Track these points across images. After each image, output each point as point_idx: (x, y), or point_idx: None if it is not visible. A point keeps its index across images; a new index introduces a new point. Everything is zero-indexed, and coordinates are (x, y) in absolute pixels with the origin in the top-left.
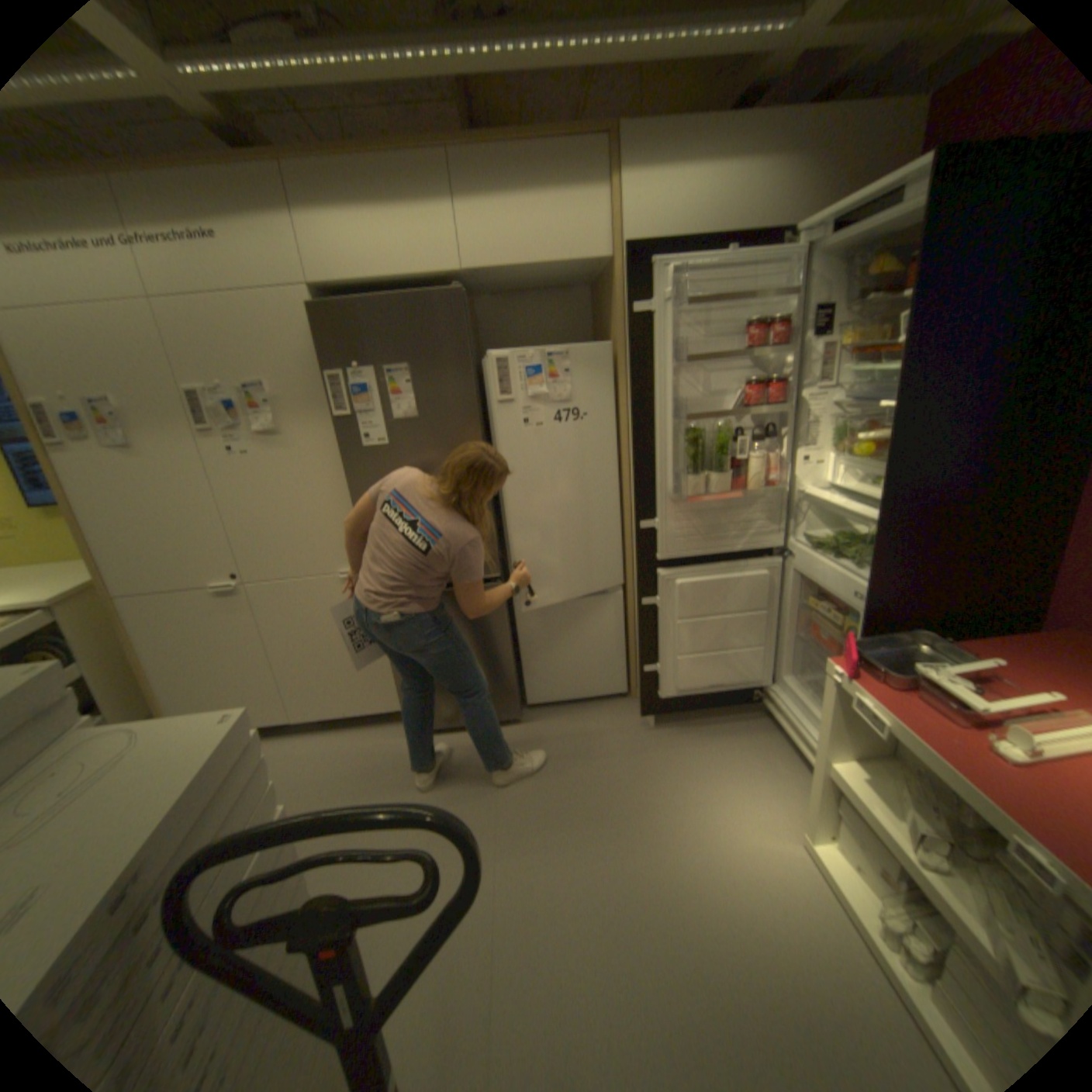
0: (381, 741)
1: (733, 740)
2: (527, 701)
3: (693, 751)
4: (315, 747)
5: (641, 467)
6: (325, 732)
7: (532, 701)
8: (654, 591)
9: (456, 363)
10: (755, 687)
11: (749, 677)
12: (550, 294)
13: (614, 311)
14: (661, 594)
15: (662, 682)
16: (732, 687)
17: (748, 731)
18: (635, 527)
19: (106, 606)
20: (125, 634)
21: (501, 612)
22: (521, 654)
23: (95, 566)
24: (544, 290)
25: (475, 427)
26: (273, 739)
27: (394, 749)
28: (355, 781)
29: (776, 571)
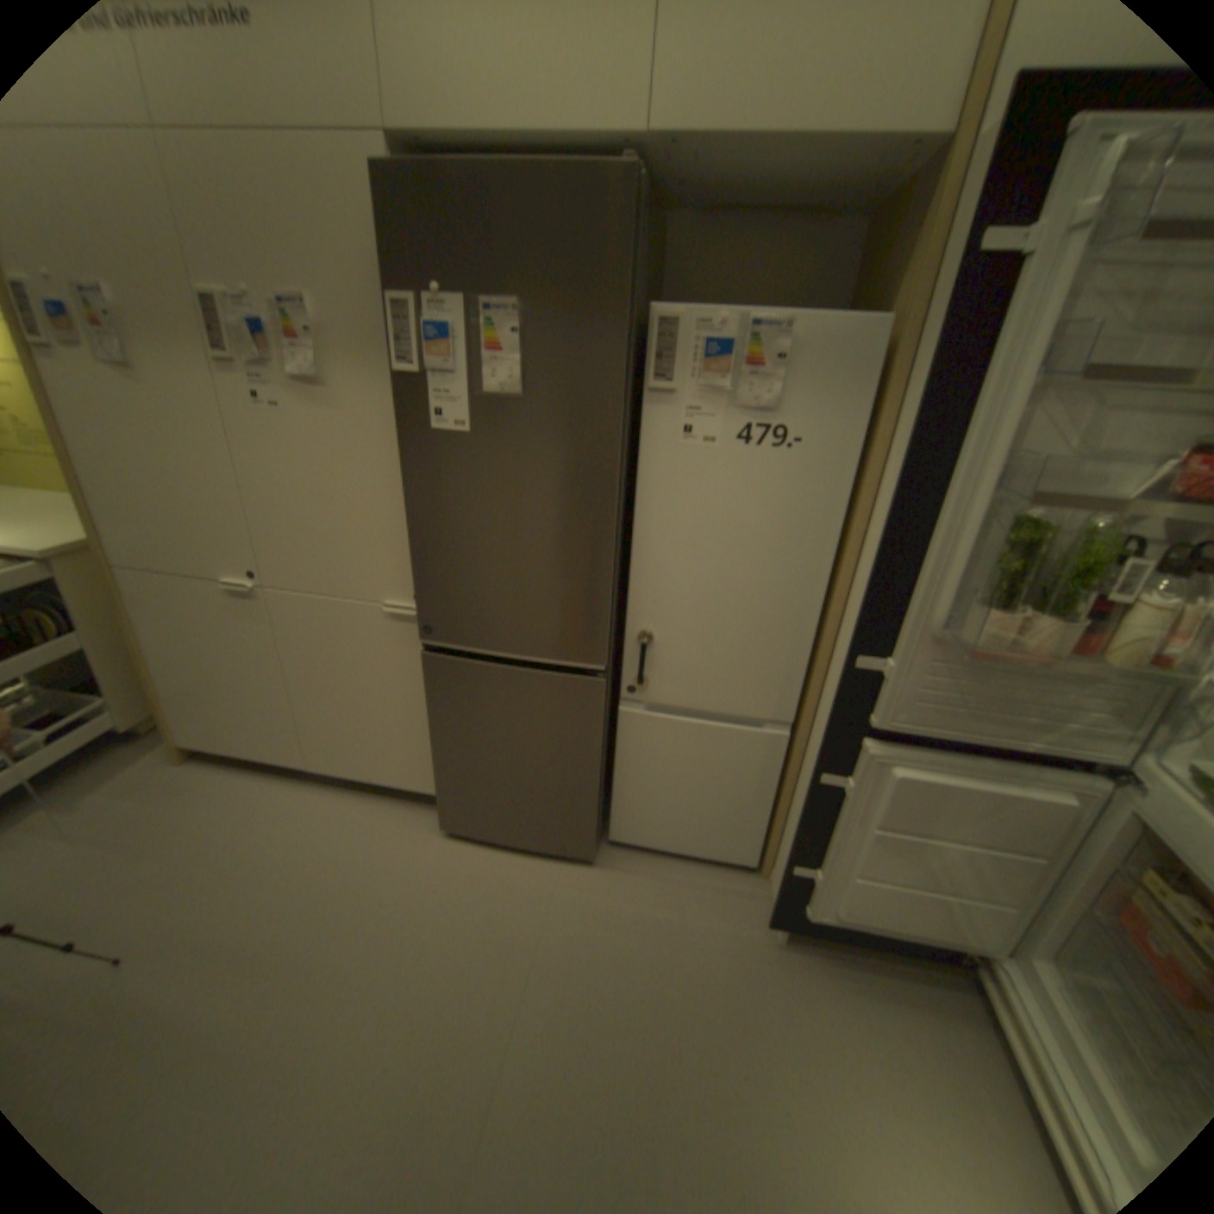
0: (406, 831)
1: (911, 1018)
2: (610, 835)
3: (840, 1016)
4: (328, 812)
5: (892, 563)
6: (347, 791)
7: (617, 838)
8: (848, 768)
9: (602, 310)
10: (977, 954)
11: (974, 942)
12: (797, 221)
13: (921, 253)
14: (861, 780)
15: (818, 900)
16: (936, 943)
17: (940, 1010)
18: (848, 662)
19: (104, 575)
20: (126, 614)
21: (596, 719)
22: (615, 775)
23: (92, 522)
24: (789, 212)
25: (612, 430)
26: (286, 781)
27: (418, 850)
28: (354, 885)
29: (1094, 802)
